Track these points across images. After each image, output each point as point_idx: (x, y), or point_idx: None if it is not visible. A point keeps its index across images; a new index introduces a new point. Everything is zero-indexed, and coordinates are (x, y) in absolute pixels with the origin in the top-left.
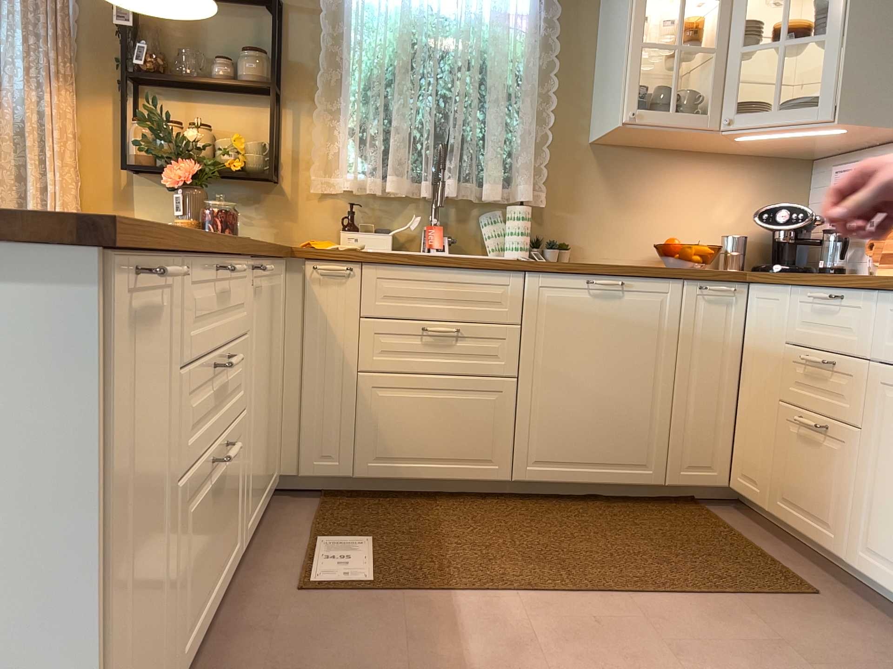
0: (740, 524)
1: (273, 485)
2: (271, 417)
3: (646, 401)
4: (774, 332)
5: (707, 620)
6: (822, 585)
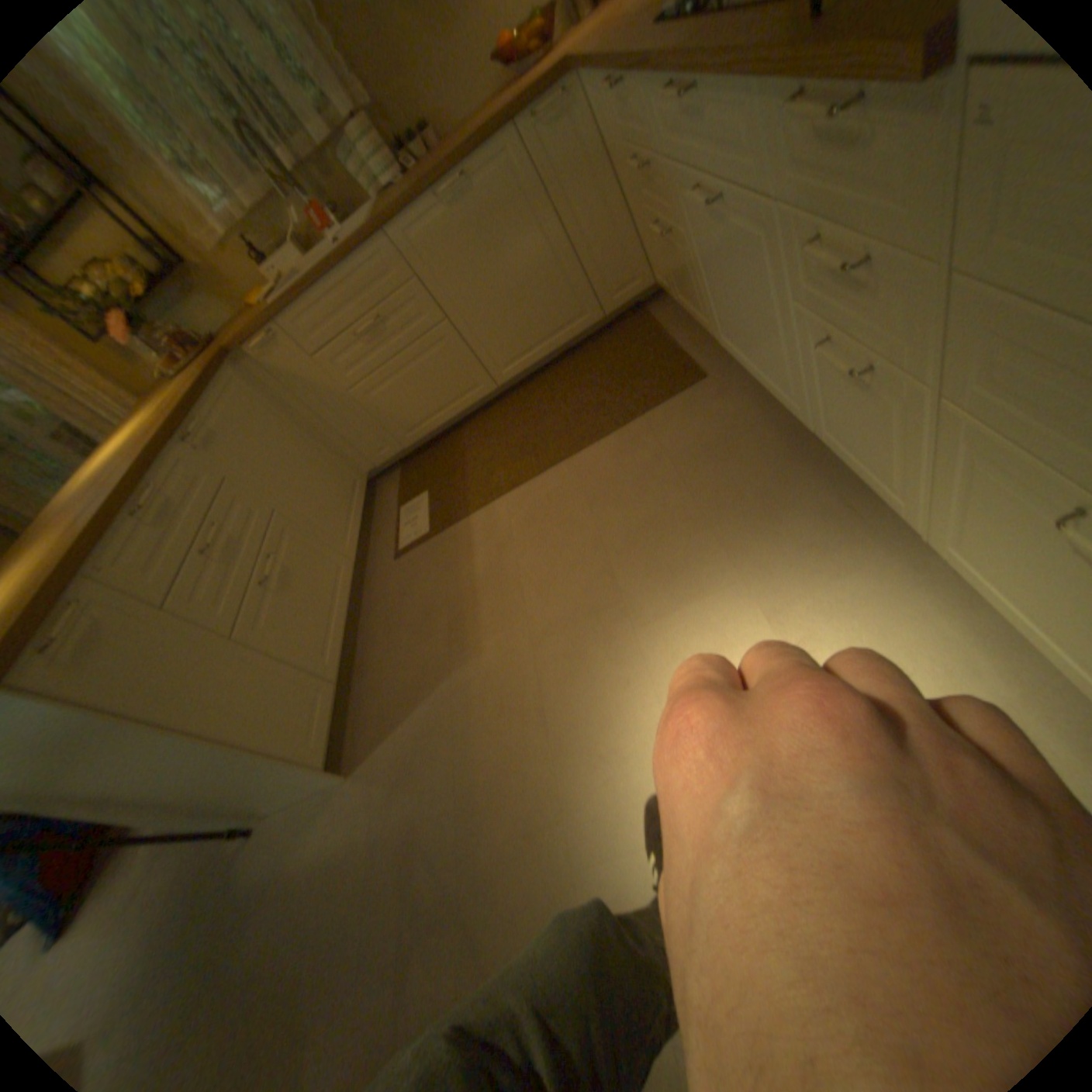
0: (669, 314)
1: (361, 489)
2: (320, 464)
3: (551, 262)
4: (611, 125)
5: (620, 450)
6: (713, 358)
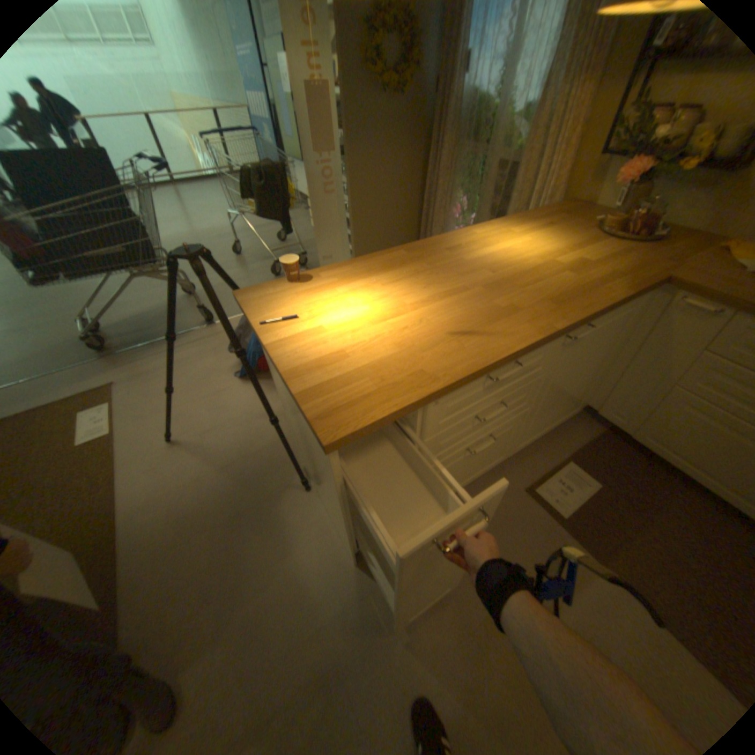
0: None
1: (571, 416)
2: (582, 389)
3: None
4: None
5: None
6: None
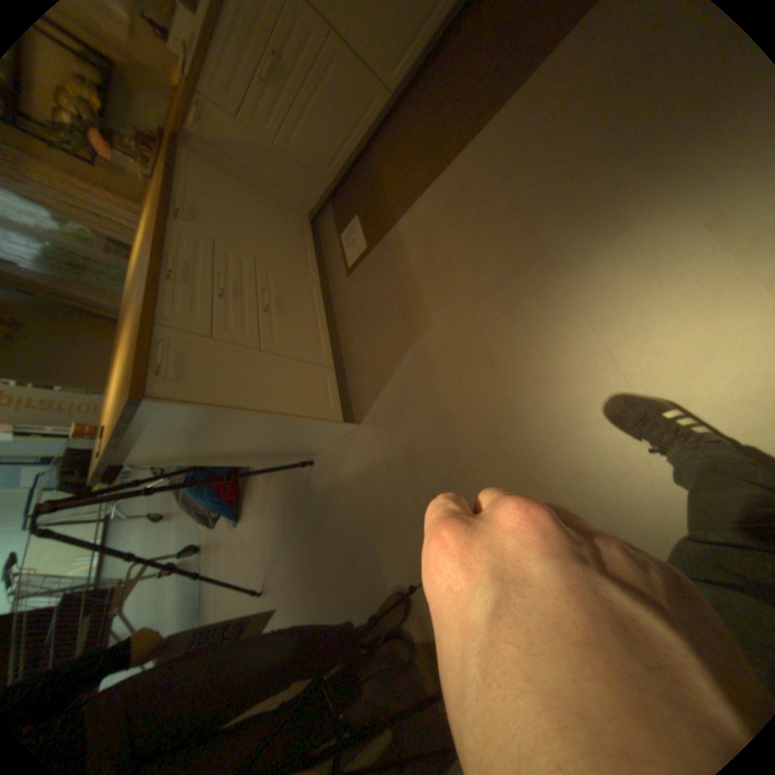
0: None
1: (309, 230)
2: (274, 215)
3: None
4: None
5: (524, 112)
6: None
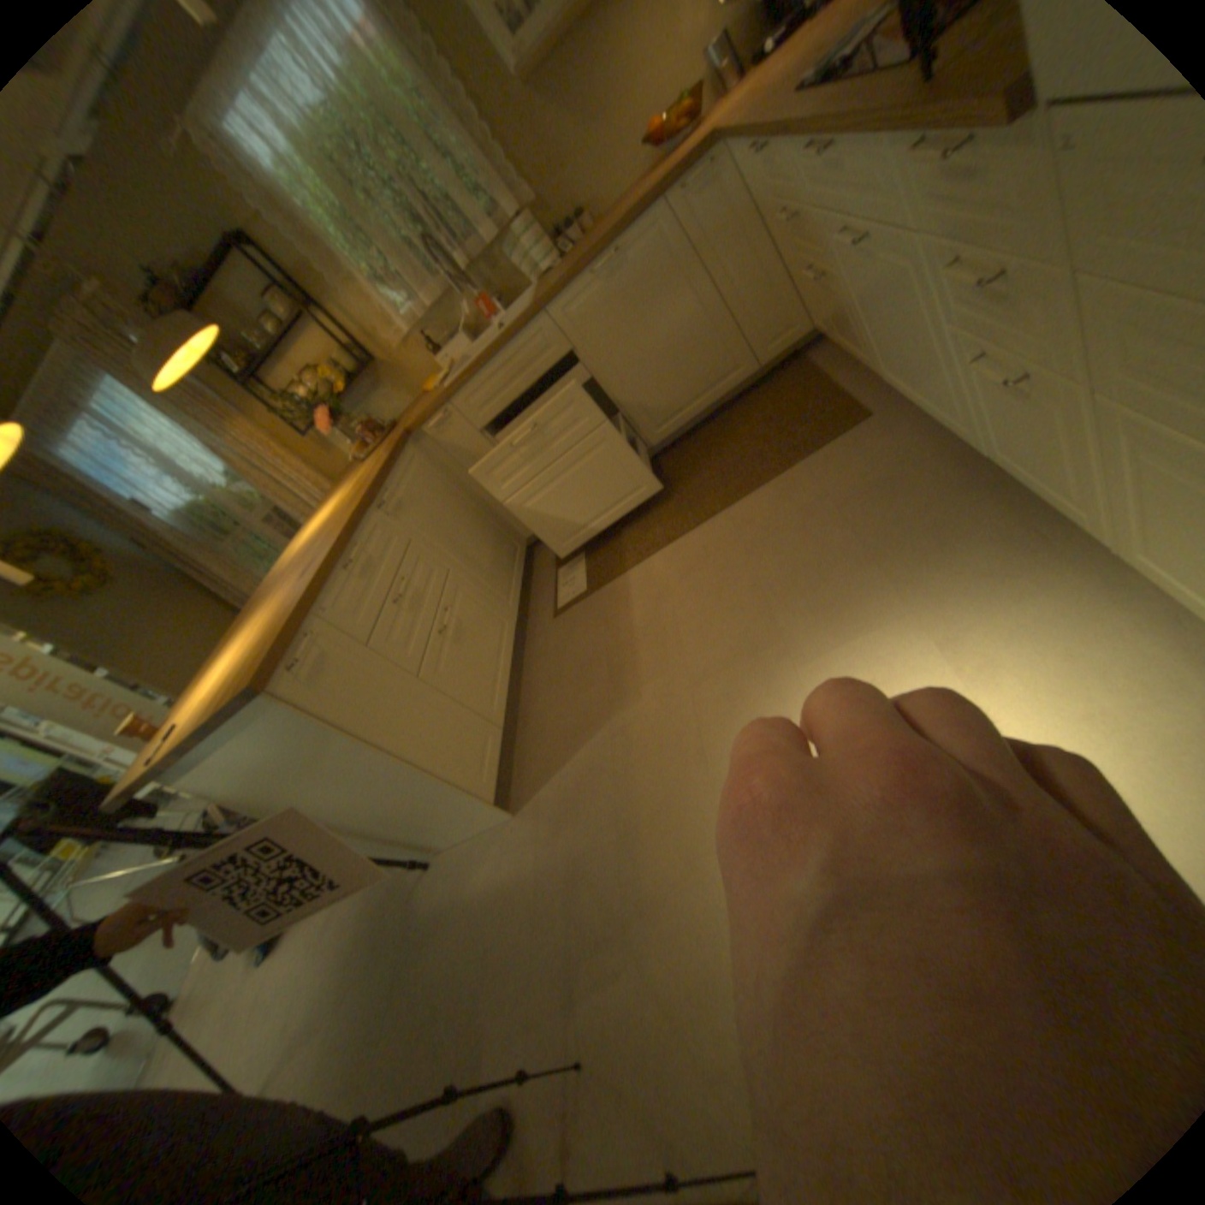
0: (831, 358)
1: (522, 554)
2: (486, 530)
3: (705, 320)
4: (761, 183)
5: (780, 497)
6: (880, 396)
